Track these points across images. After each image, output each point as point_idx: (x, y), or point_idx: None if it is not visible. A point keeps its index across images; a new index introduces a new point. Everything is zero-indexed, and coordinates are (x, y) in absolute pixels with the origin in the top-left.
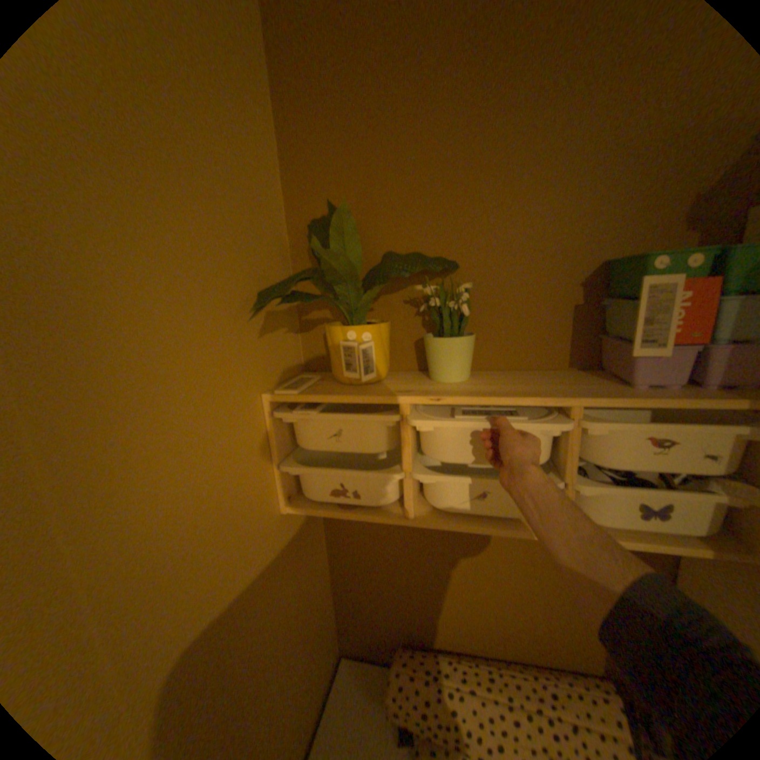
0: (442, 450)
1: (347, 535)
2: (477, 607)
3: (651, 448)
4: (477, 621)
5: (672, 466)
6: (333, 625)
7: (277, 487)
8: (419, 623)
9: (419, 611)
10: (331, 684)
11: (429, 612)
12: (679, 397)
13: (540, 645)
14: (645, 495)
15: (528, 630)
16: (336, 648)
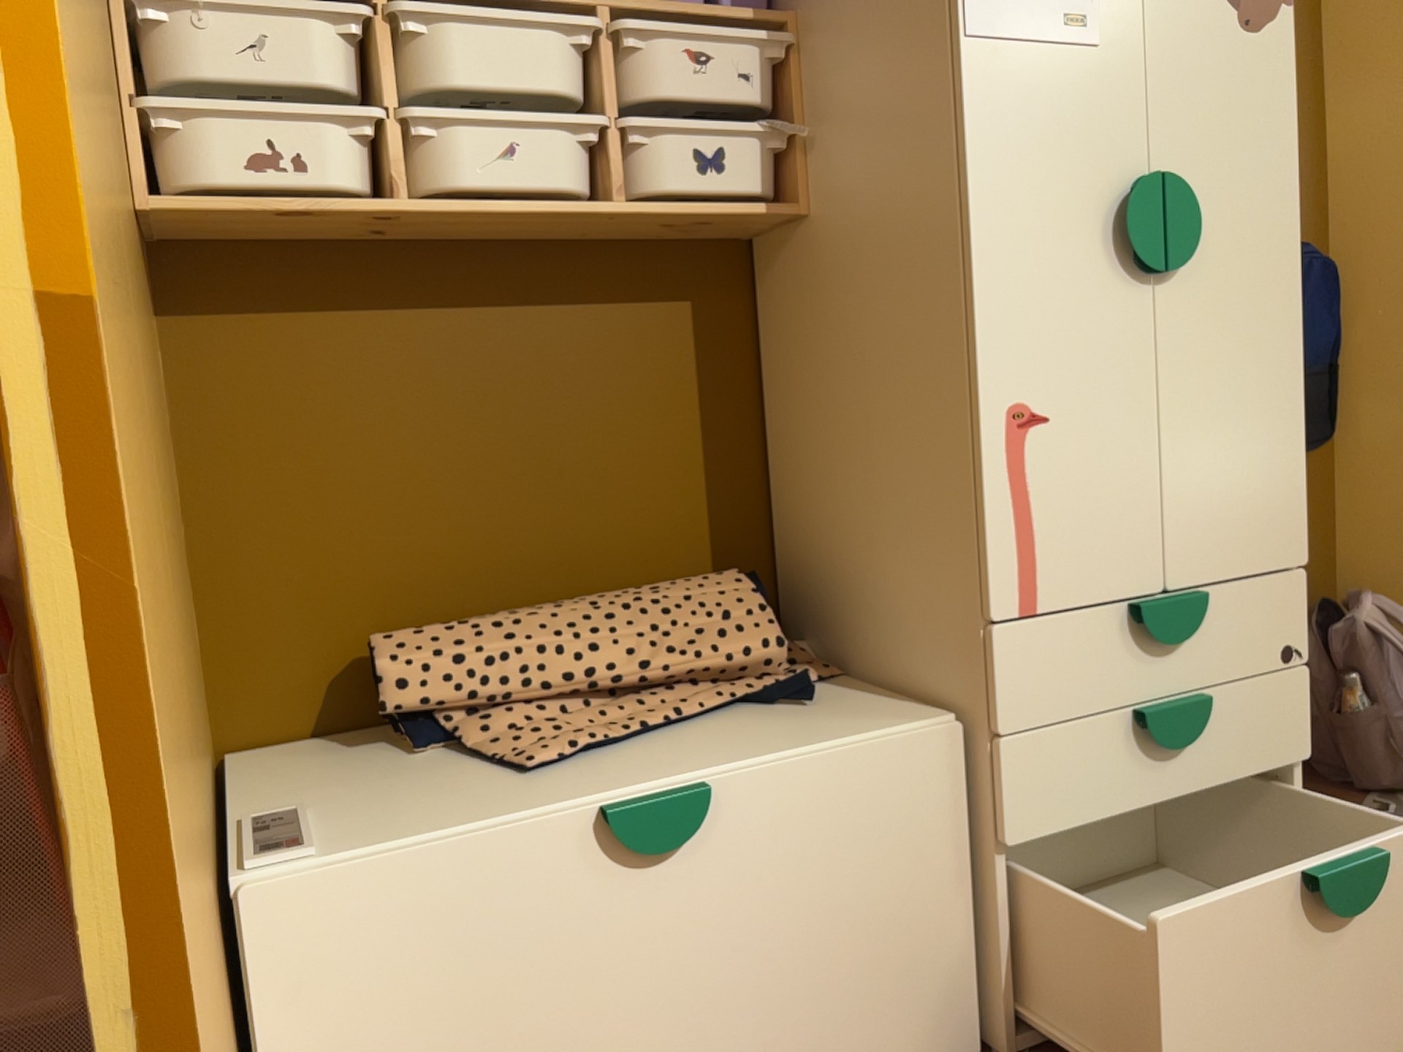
0: (442, 77)
1: (230, 406)
2: (513, 513)
3: (685, 62)
4: (516, 544)
5: (709, 87)
6: (204, 658)
7: (131, 150)
8: (407, 591)
9: (404, 559)
10: (225, 770)
11: (425, 556)
12: (698, 4)
13: (622, 560)
14: (692, 124)
15: (601, 533)
16: (213, 727)
